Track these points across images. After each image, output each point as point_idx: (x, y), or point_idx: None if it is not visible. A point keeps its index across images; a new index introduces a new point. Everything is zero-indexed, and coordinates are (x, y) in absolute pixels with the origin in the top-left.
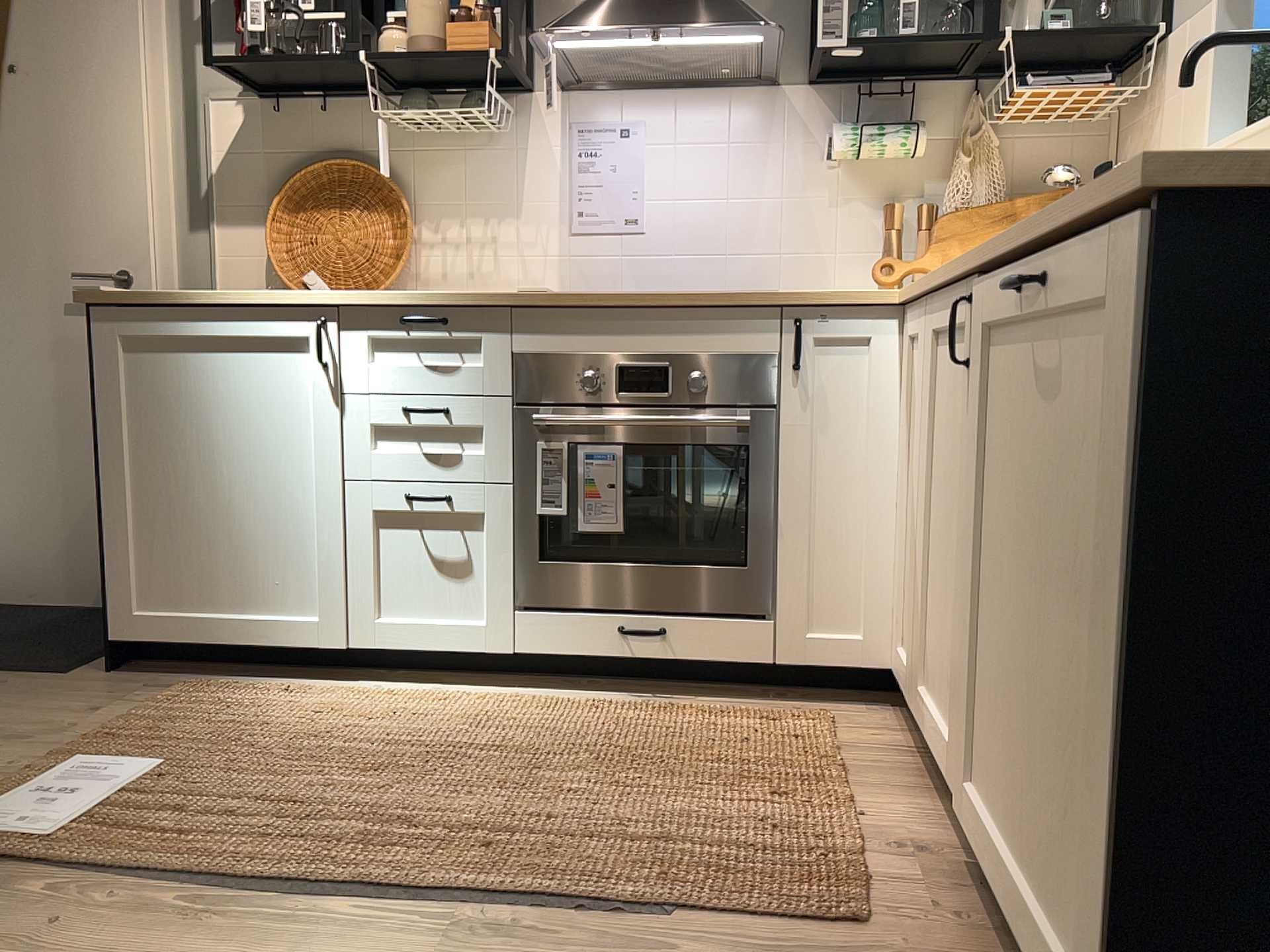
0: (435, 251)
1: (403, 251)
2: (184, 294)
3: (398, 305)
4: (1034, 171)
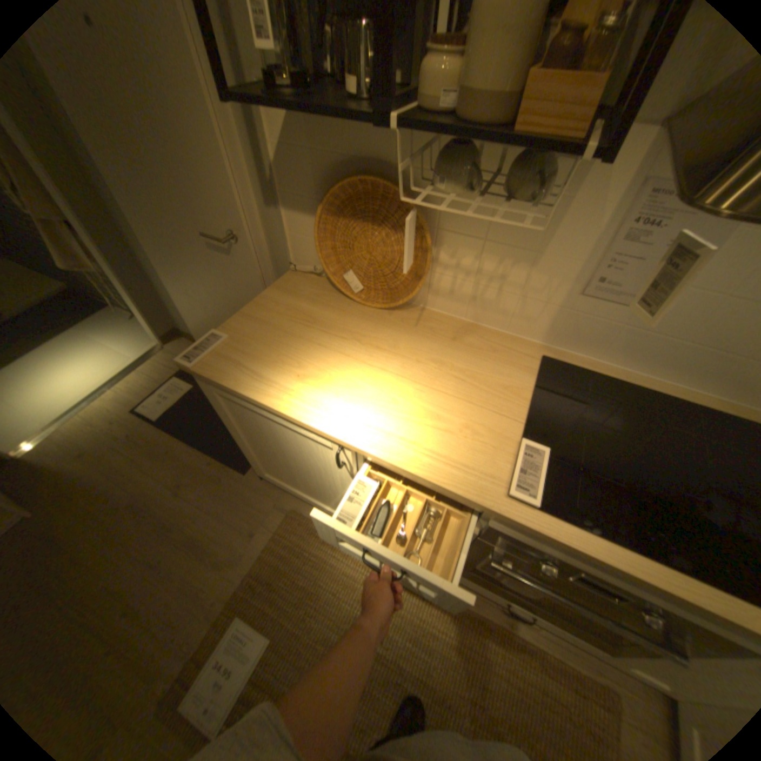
0: (450, 271)
1: (423, 276)
2: (243, 394)
3: (400, 469)
4: None
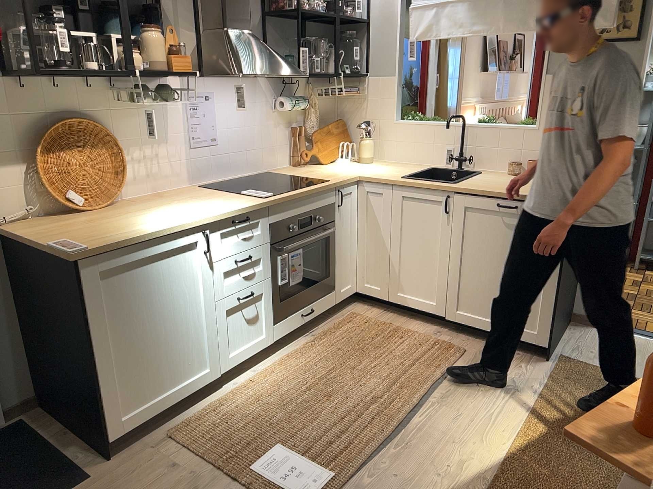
0: (130, 166)
1: (124, 171)
2: (138, 237)
3: (232, 216)
4: (322, 110)
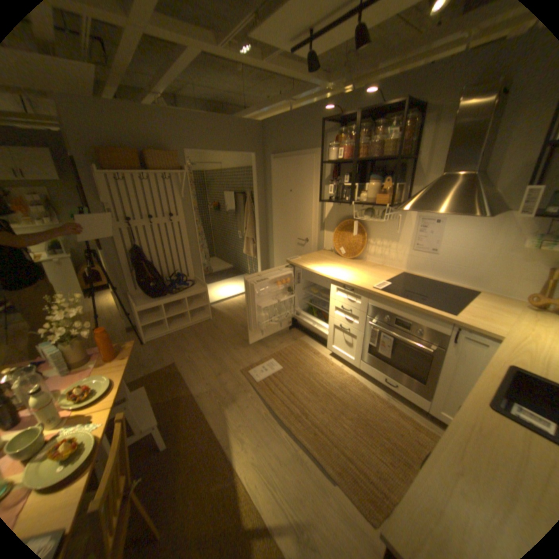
0: (373, 246)
1: (364, 247)
2: (303, 266)
3: (343, 283)
4: None
